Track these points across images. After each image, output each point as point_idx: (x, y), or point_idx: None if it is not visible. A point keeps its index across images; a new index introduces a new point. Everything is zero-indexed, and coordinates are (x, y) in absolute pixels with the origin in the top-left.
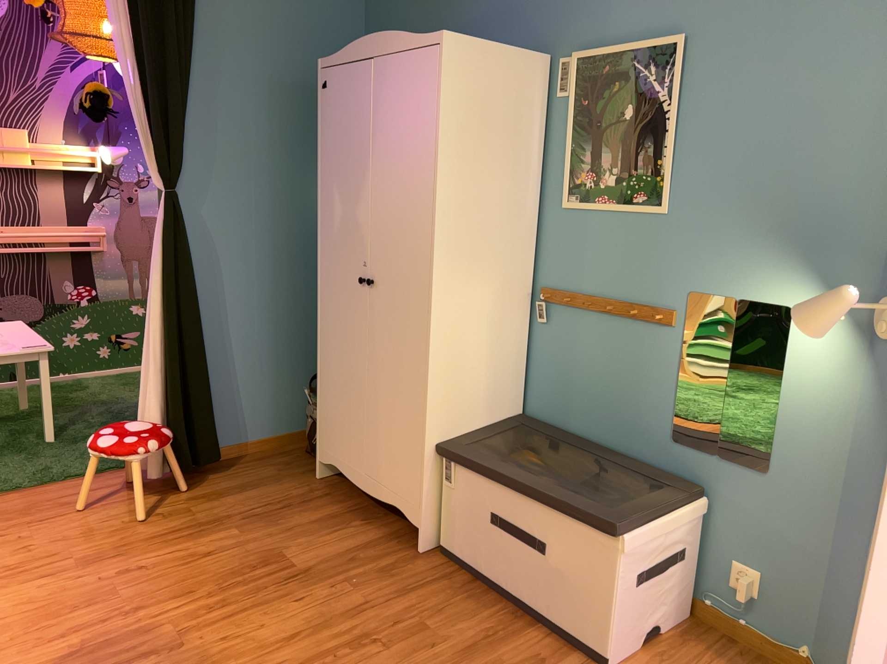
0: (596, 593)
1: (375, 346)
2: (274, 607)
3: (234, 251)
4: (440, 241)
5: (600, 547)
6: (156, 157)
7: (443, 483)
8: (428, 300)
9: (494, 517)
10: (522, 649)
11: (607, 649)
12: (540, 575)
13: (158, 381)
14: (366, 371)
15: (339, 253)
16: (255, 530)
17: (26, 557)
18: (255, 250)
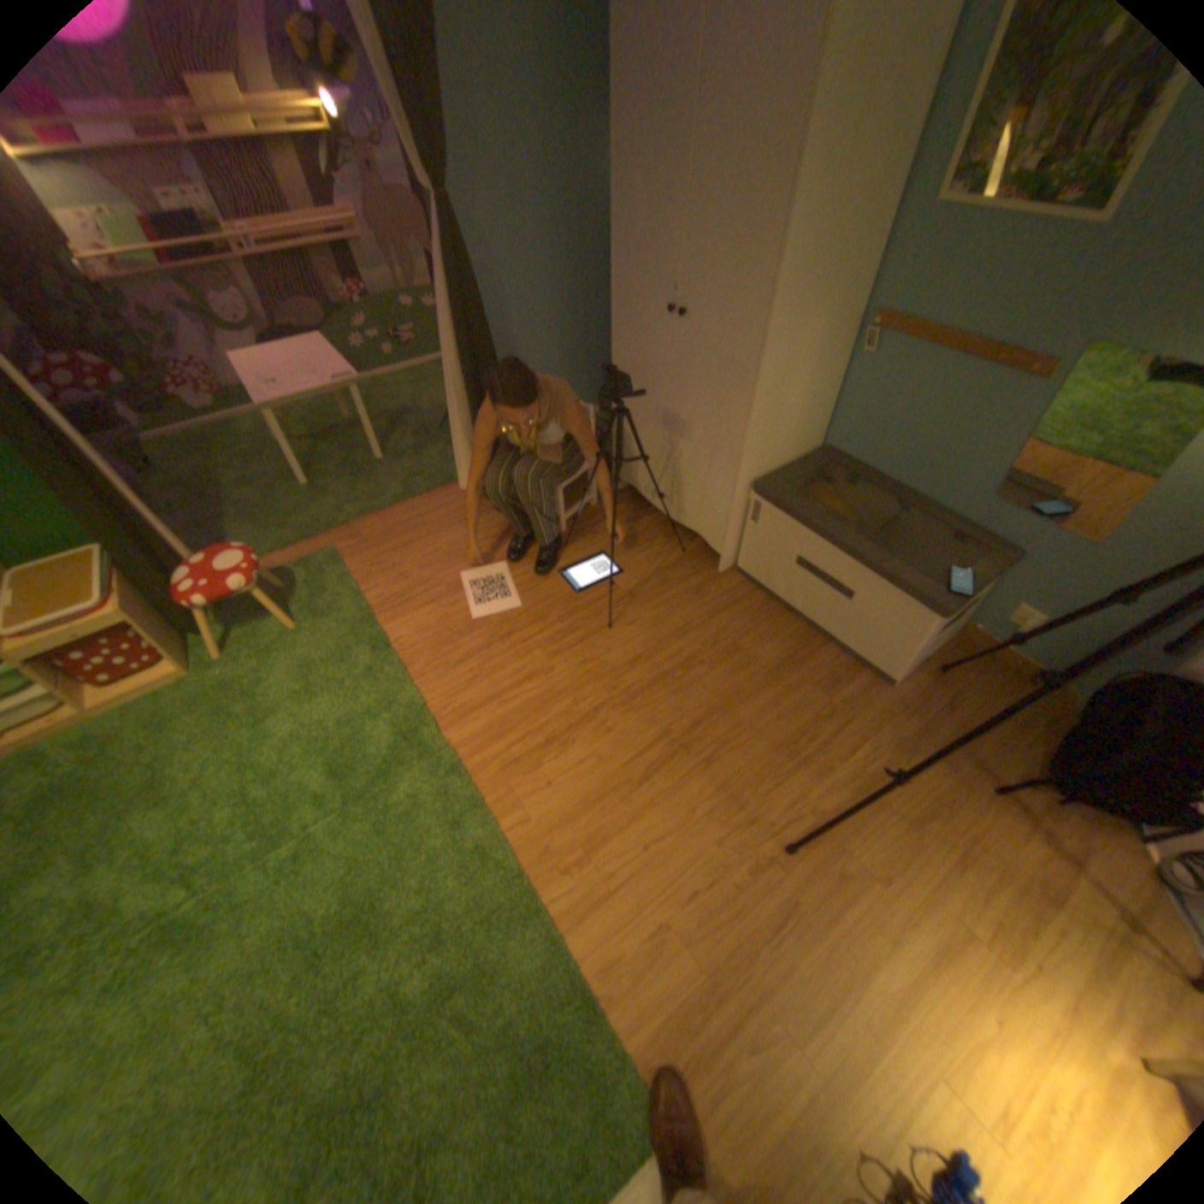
0: (895, 642)
1: (680, 385)
2: (611, 632)
3: (512, 261)
4: (784, 278)
5: (913, 612)
6: (416, 147)
7: (743, 521)
8: (759, 351)
9: (798, 563)
10: (817, 670)
11: (893, 678)
12: (838, 615)
13: (465, 417)
14: (670, 411)
15: (640, 272)
16: (576, 552)
17: (405, 586)
18: (533, 256)
